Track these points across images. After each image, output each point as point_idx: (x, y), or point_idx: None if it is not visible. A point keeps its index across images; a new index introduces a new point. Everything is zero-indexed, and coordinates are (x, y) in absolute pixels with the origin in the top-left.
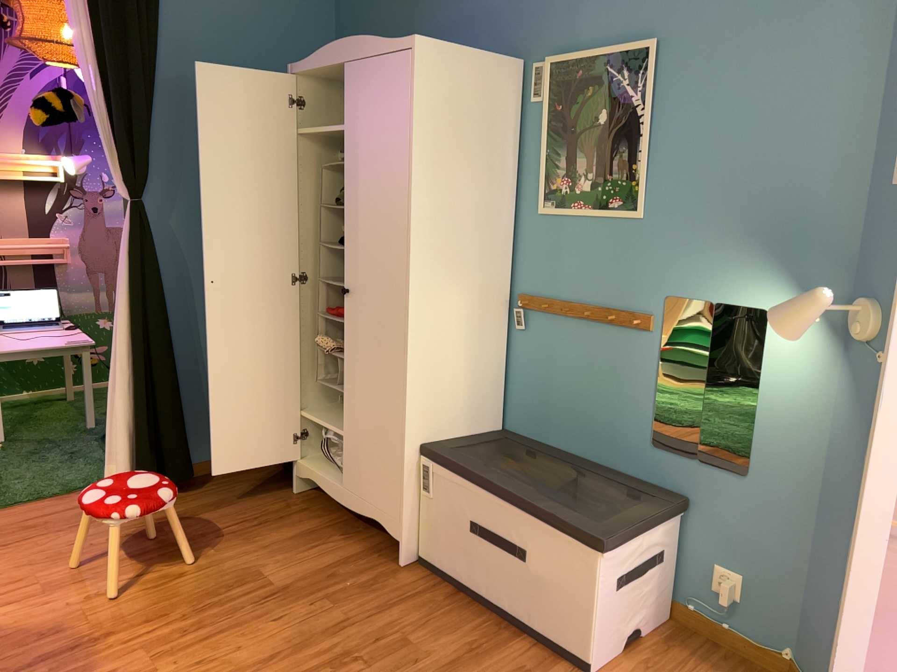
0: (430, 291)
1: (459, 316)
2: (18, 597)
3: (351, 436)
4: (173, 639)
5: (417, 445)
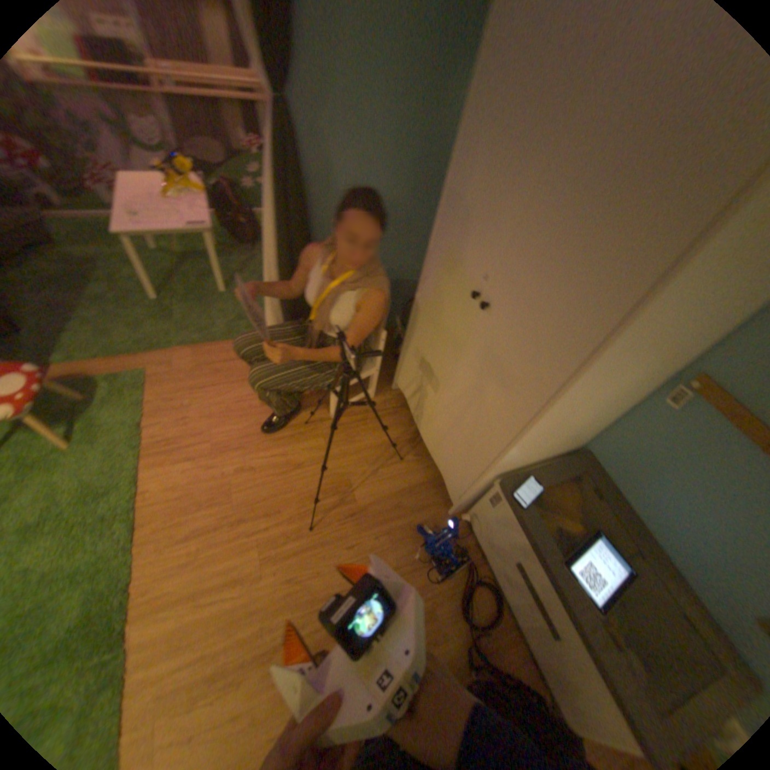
0: (597, 386)
1: (611, 398)
2: (196, 455)
3: (443, 410)
4: (279, 546)
5: (498, 476)
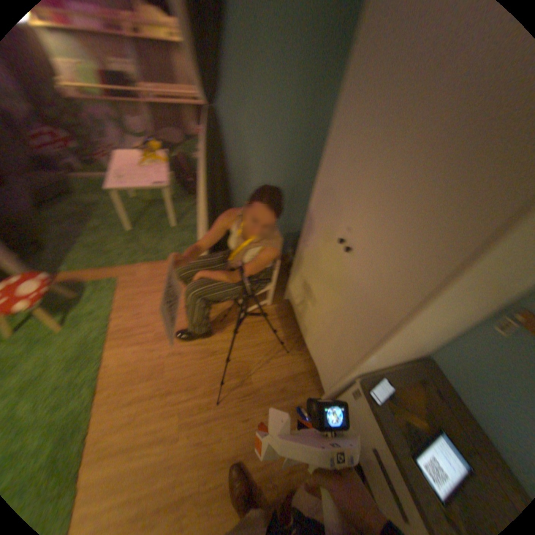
0: (436, 318)
1: (448, 325)
2: (143, 341)
3: (319, 320)
4: (193, 415)
5: (359, 376)
